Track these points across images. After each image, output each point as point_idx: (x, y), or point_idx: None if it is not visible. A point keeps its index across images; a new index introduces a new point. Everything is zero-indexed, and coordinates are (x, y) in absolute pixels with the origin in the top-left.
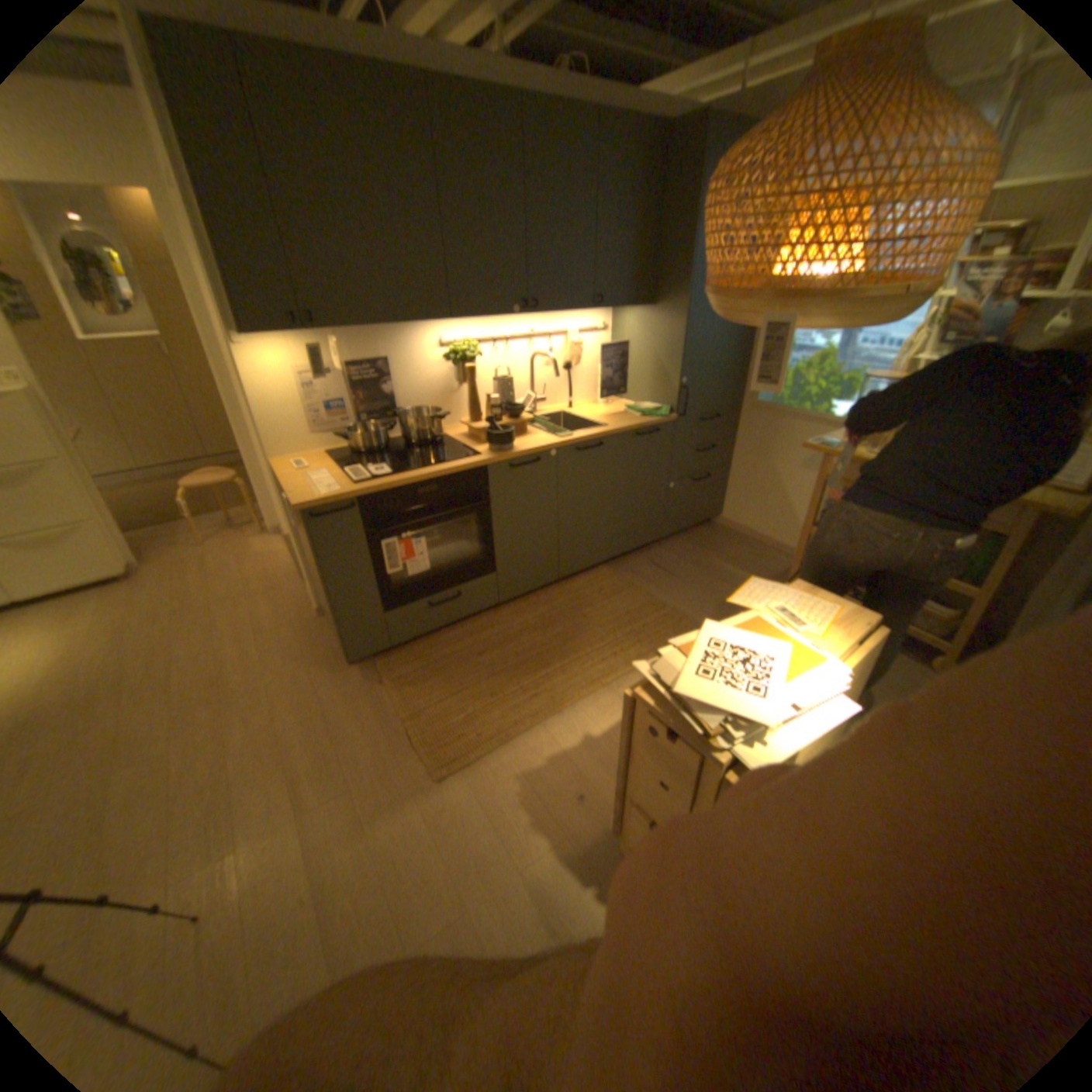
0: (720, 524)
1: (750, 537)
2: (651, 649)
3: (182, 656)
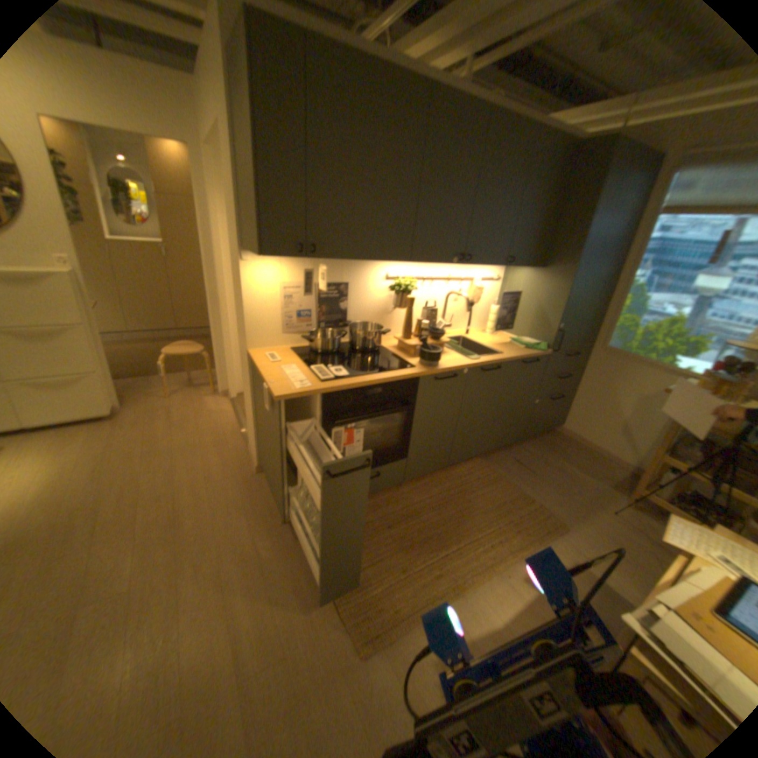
0: (561, 432)
1: (587, 447)
2: (529, 542)
3: (149, 500)
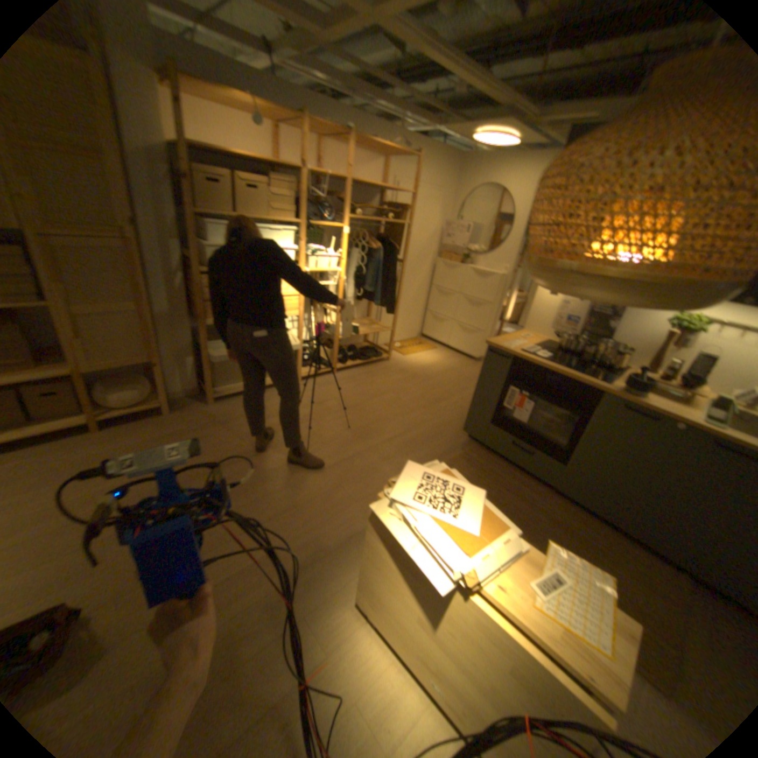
0: None
1: None
2: None
3: (439, 383)
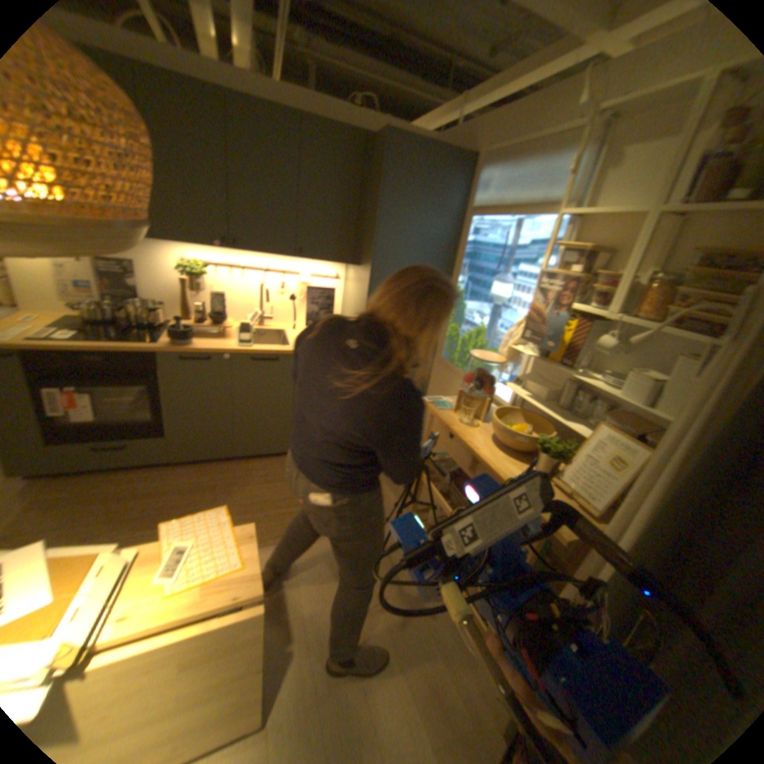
0: None
1: None
2: None
3: None
